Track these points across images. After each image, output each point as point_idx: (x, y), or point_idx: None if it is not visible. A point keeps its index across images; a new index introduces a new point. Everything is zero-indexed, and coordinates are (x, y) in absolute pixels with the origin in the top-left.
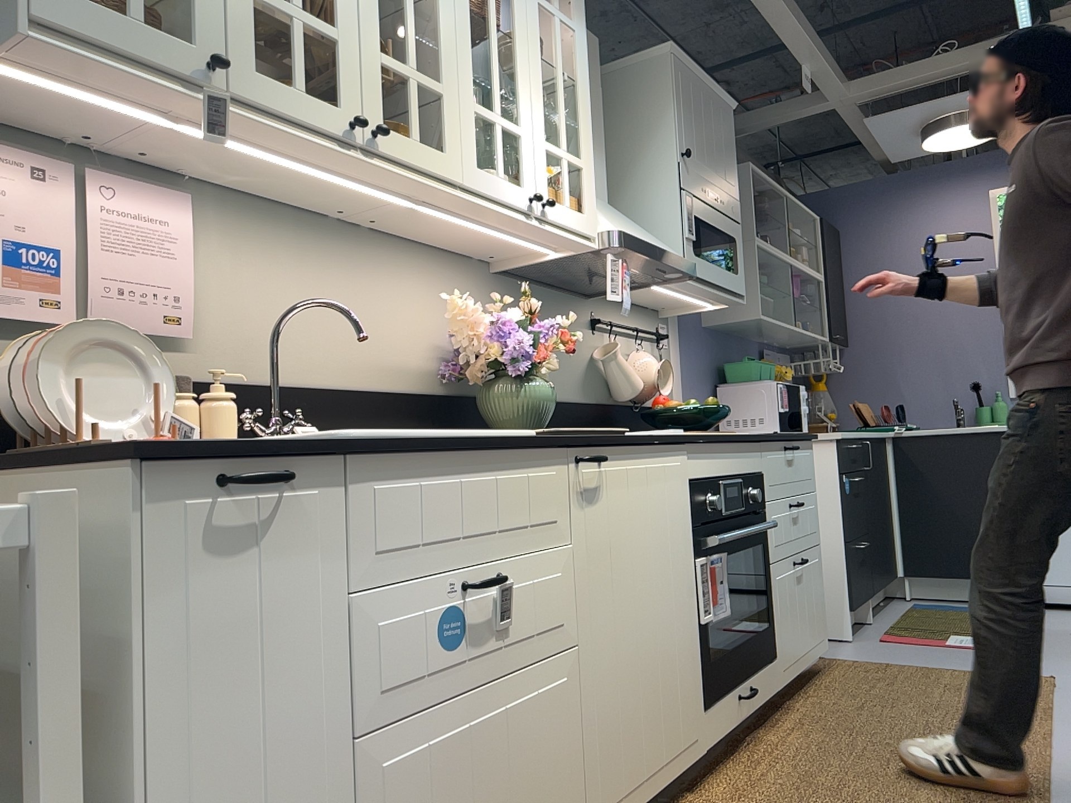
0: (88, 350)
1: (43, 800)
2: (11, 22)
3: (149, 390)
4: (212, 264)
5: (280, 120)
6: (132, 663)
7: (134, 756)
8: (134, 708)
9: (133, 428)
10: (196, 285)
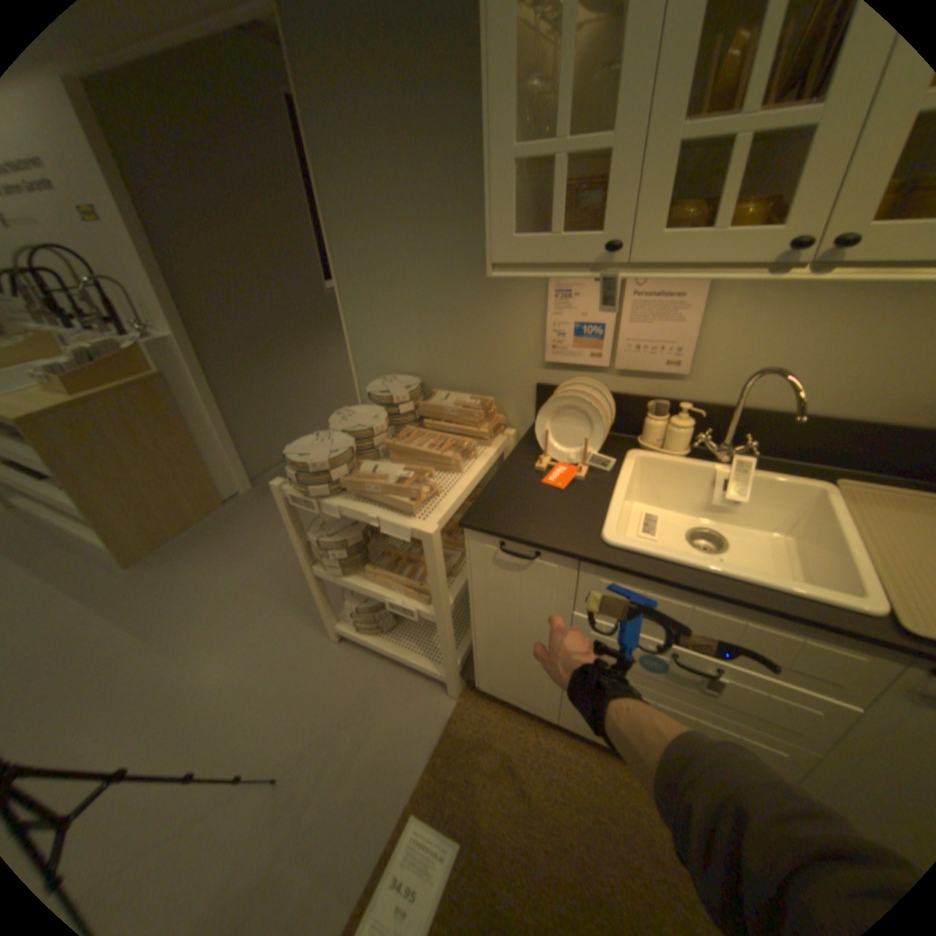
0: (572, 407)
1: (437, 602)
2: (488, 272)
3: (604, 430)
4: (727, 316)
5: (695, 264)
6: (472, 582)
7: (473, 604)
8: (472, 593)
9: (570, 459)
10: (708, 334)
